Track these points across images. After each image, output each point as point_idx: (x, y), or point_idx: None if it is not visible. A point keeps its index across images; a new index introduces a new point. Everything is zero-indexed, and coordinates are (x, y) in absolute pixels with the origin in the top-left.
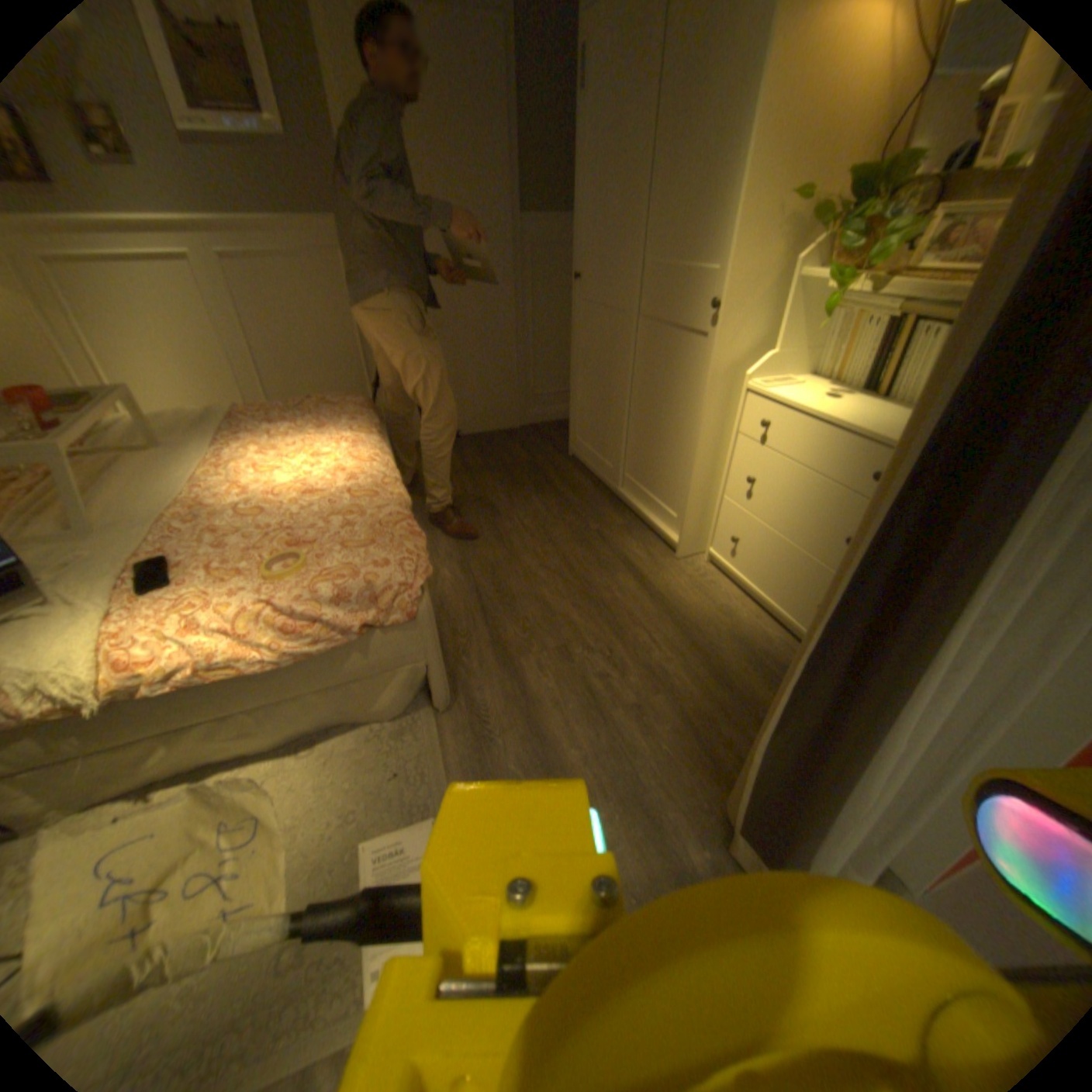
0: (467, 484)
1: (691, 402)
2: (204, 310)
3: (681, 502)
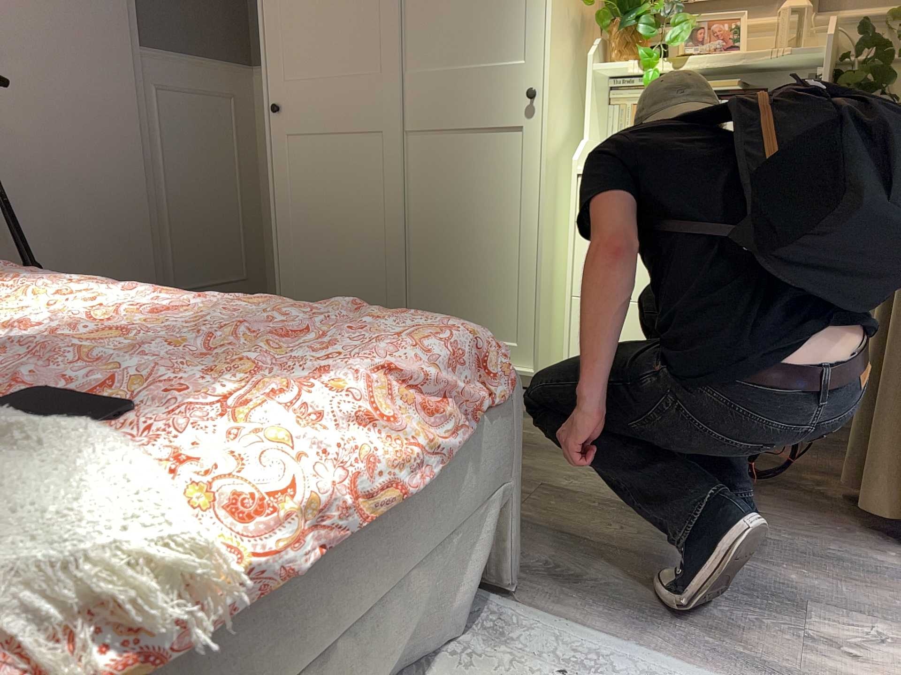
0: None
1: (511, 205)
2: None
3: (522, 324)
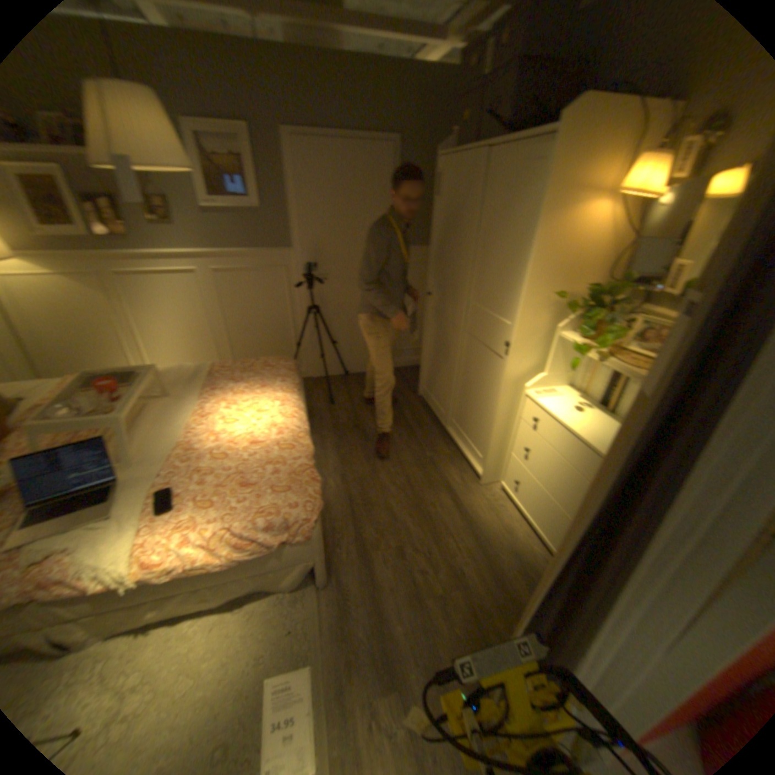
0: (351, 414)
1: (494, 393)
2: (203, 299)
3: (486, 450)
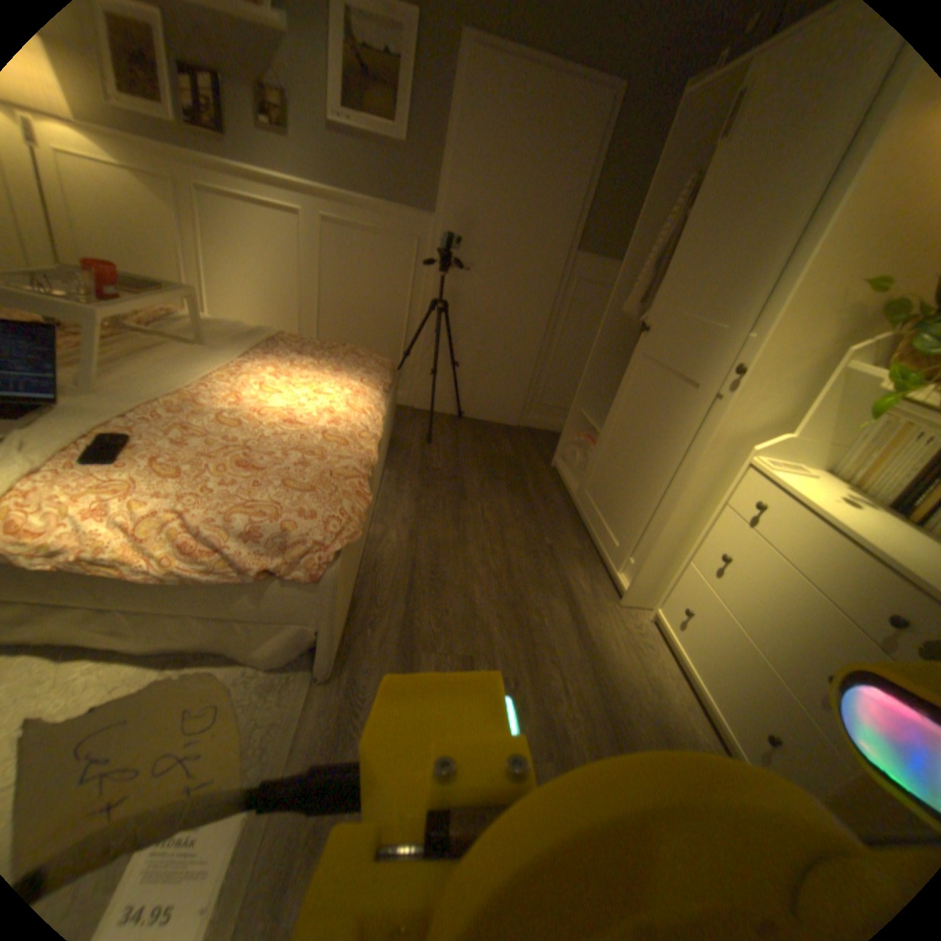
0: (449, 460)
1: (684, 458)
2: (296, 254)
3: (642, 551)
